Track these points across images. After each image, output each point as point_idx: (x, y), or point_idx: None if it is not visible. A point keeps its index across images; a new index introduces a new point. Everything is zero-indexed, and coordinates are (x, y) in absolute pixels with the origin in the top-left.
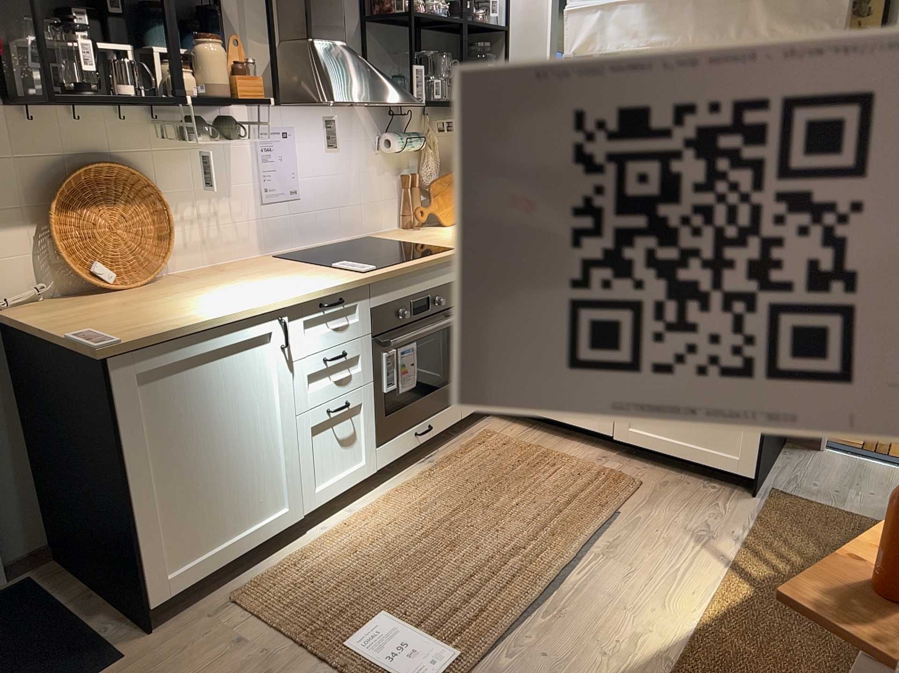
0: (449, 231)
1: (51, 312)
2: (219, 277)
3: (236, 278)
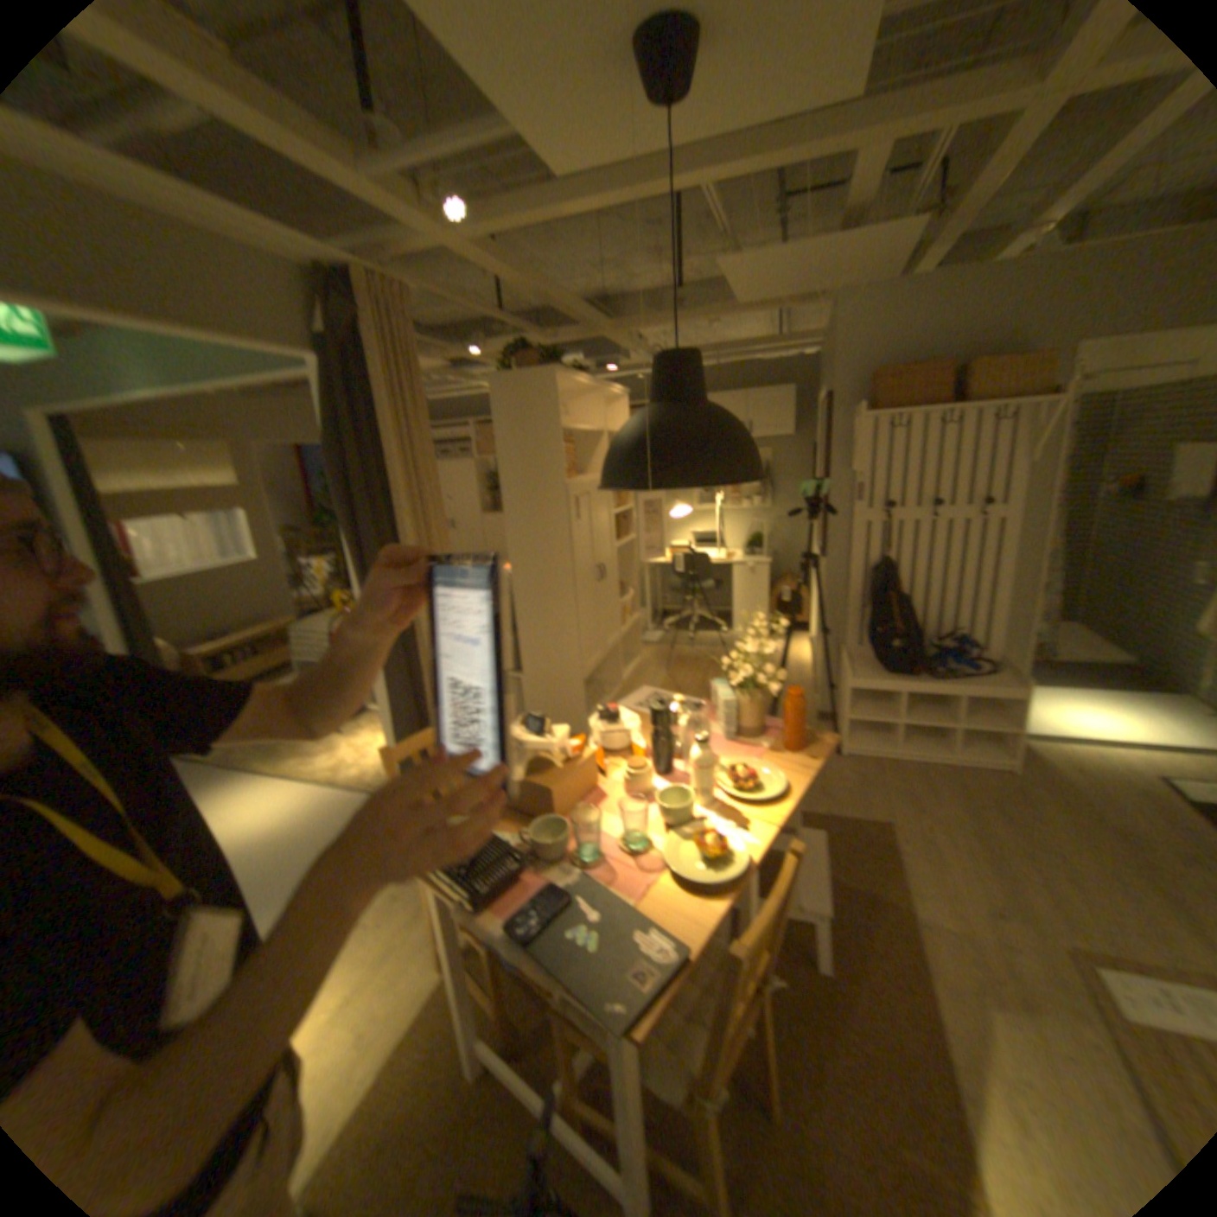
0: None
1: None
2: None
3: None
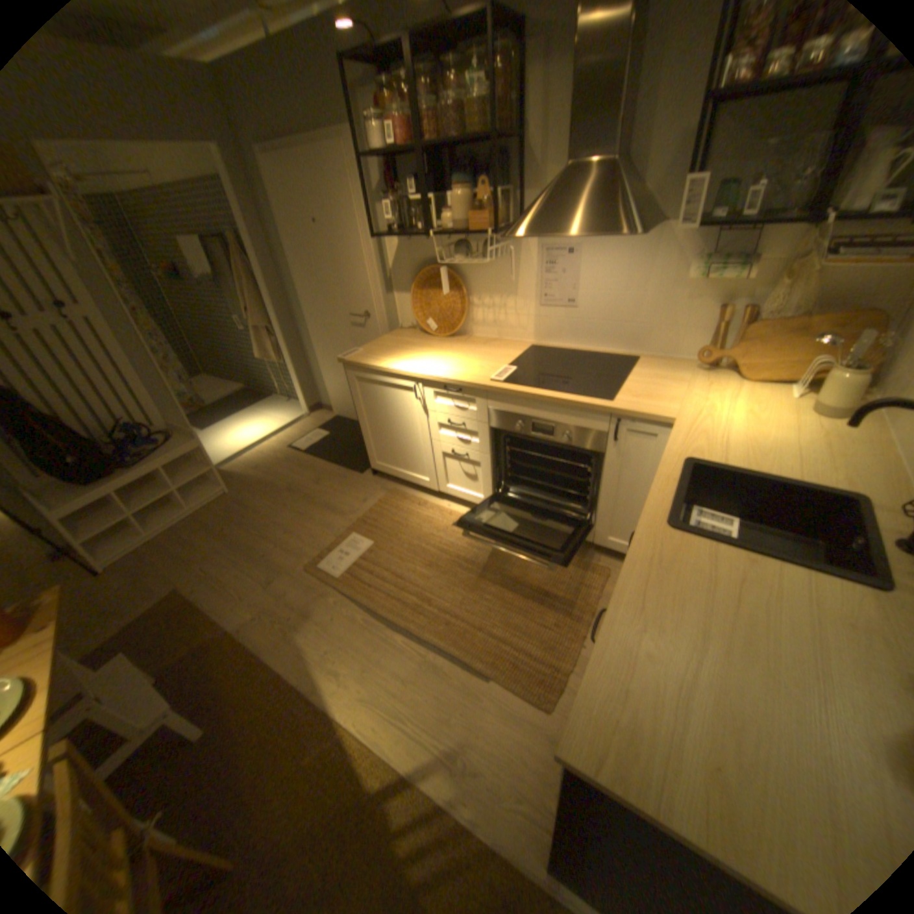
0: (721, 386)
1: (398, 336)
2: (471, 346)
3: (470, 350)
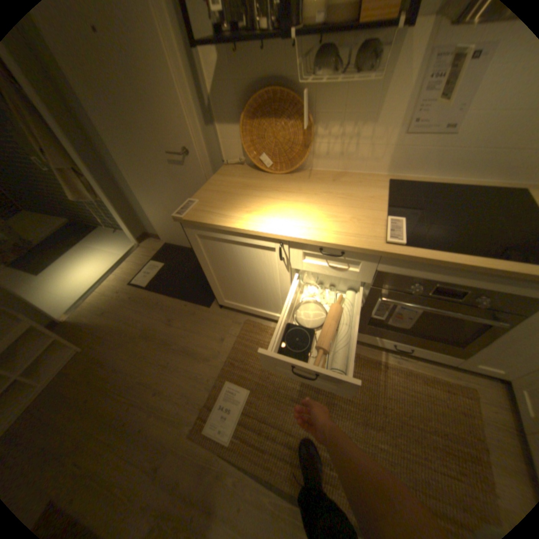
0: None
1: (229, 174)
2: (321, 184)
3: (324, 190)
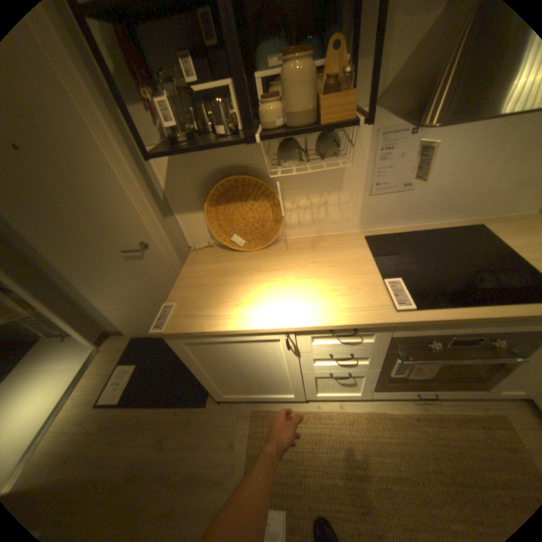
0: None
1: (202, 261)
2: (303, 254)
3: (309, 261)
